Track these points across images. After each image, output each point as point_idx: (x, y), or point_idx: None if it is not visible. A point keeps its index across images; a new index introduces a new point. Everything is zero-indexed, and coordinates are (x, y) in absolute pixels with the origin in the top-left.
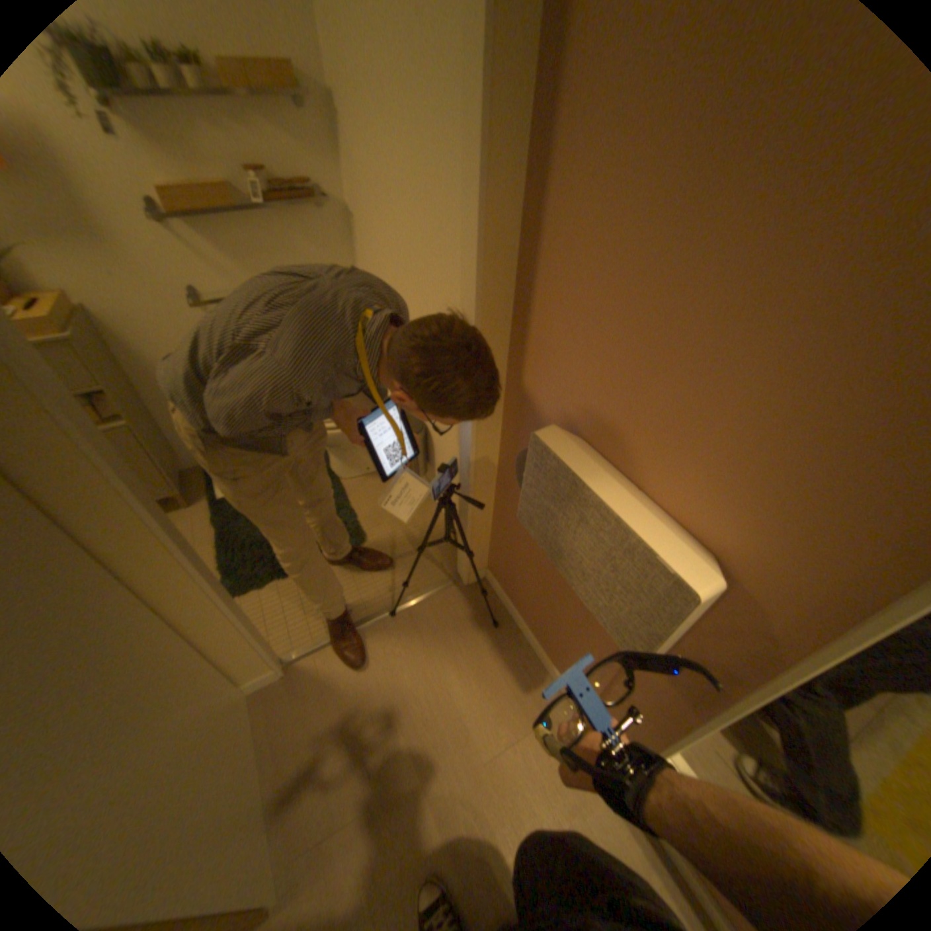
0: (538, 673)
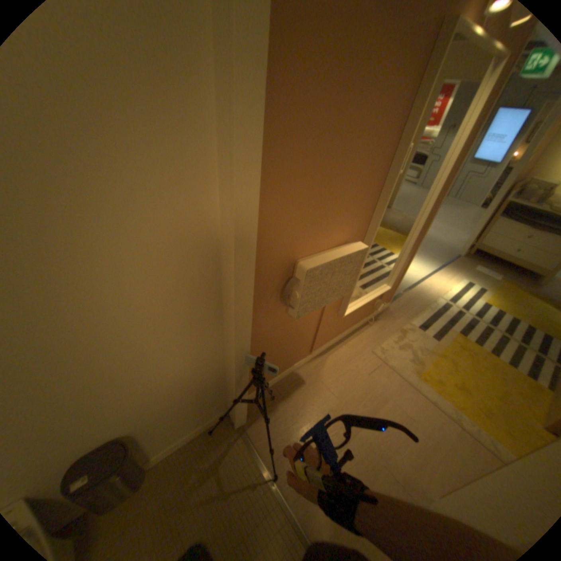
0: (292, 378)
